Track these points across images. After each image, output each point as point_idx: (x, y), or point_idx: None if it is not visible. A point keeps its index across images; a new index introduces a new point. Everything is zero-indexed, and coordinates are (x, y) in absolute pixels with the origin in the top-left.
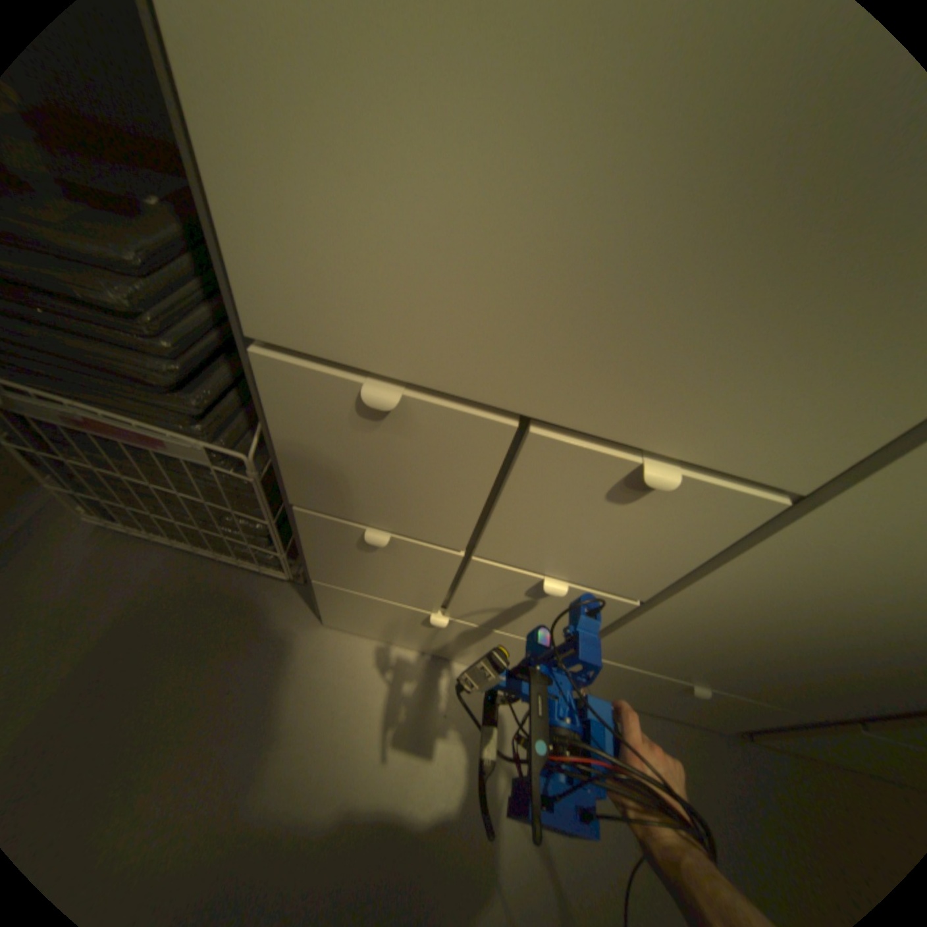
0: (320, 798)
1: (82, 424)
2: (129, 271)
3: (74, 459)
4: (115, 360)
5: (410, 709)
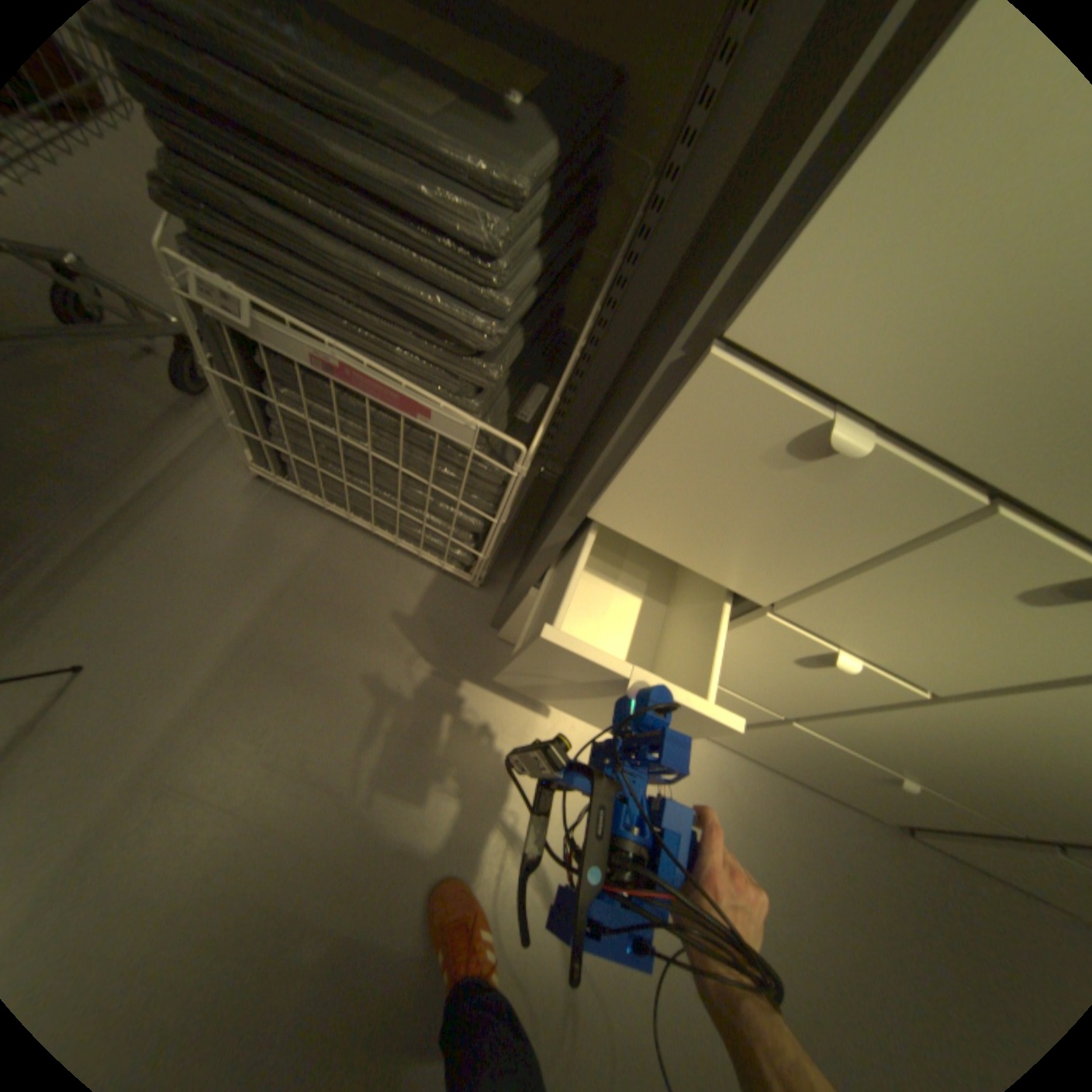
0: (488, 806)
1: (327, 368)
2: (502, 199)
3: (283, 403)
4: (428, 306)
5: (579, 739)
